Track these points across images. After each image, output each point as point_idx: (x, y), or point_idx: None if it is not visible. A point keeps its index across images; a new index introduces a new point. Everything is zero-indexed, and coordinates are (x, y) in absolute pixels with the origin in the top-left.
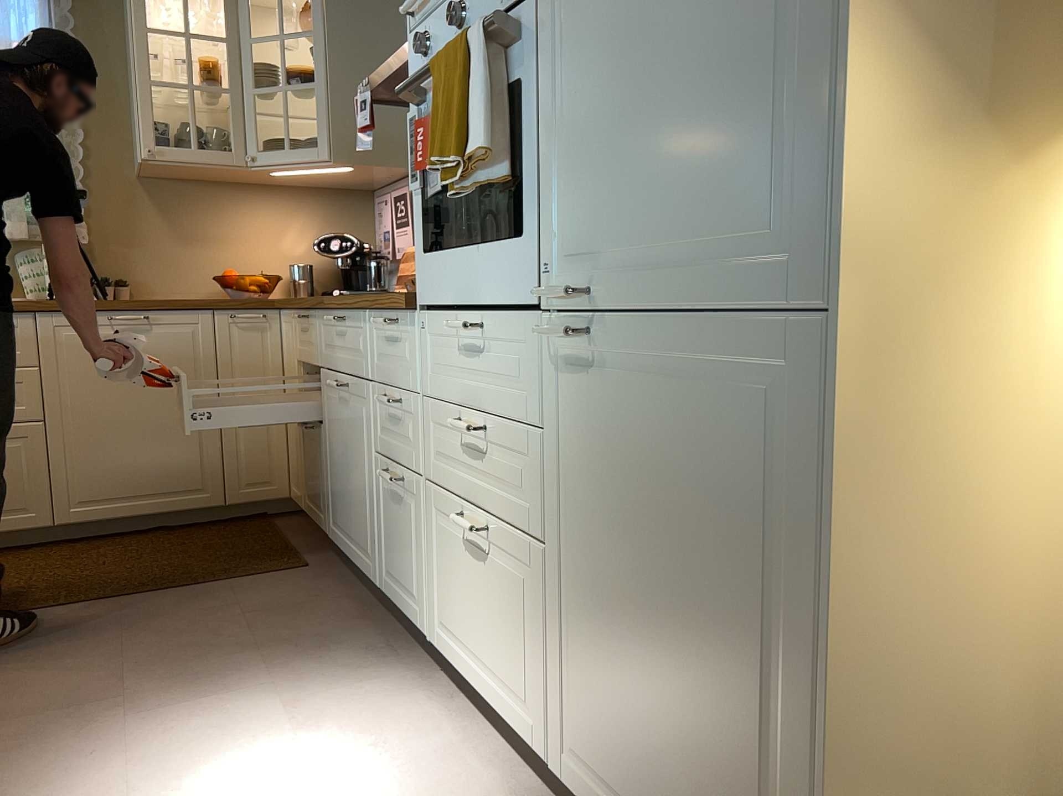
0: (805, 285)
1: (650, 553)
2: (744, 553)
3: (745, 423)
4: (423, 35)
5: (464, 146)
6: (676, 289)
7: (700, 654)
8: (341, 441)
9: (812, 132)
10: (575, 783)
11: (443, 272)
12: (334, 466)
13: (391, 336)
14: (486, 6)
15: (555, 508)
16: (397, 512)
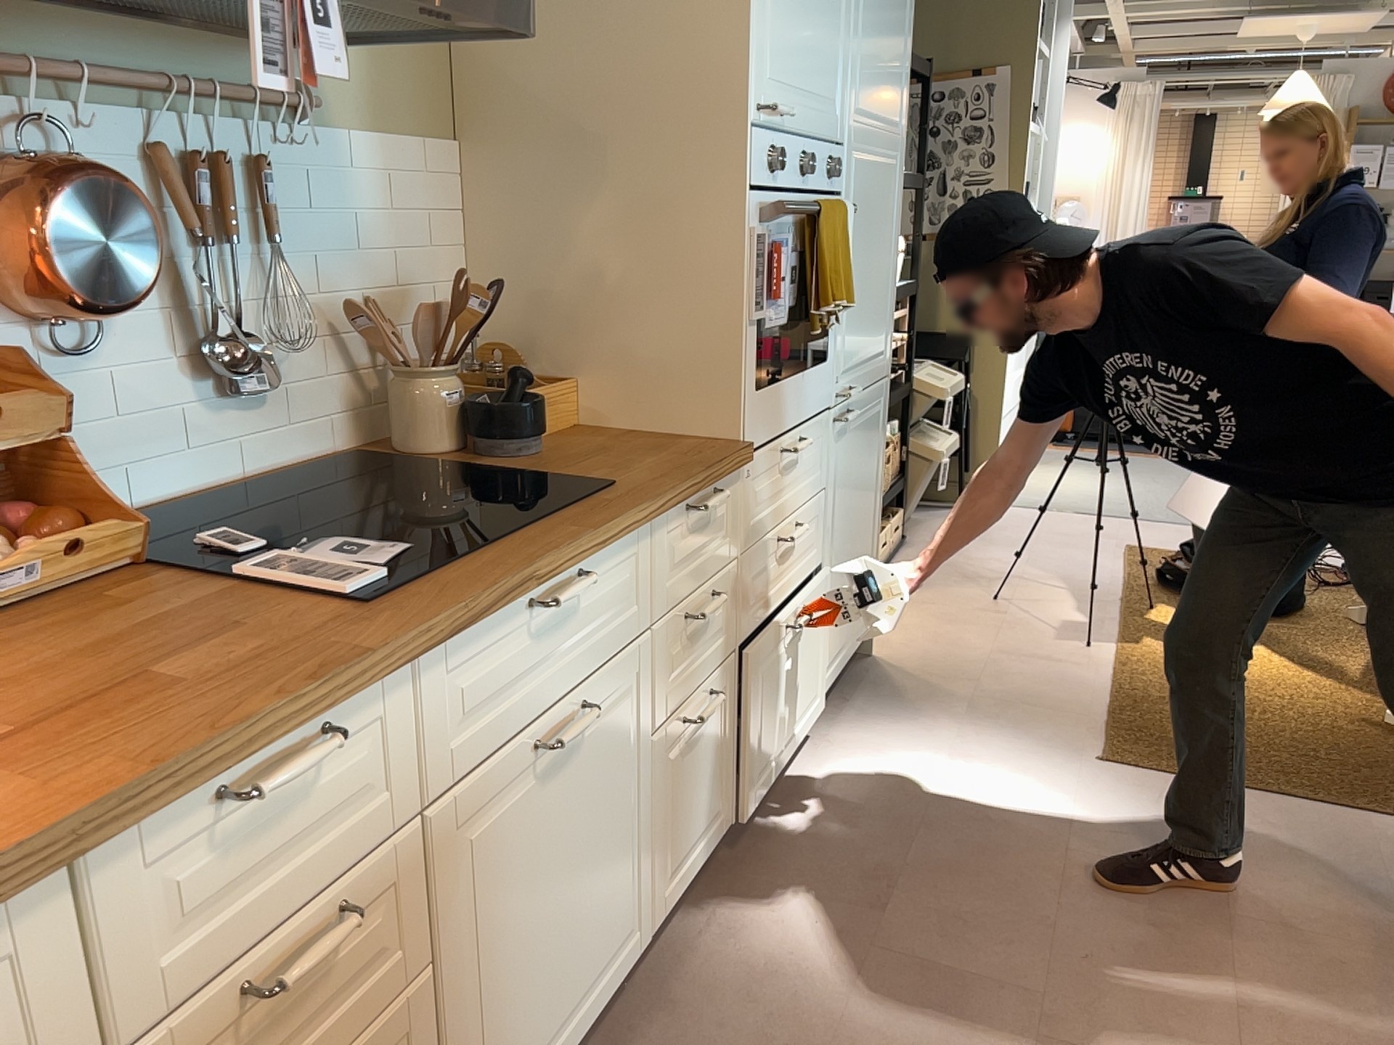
0: (886, 366)
1: (855, 506)
2: (872, 474)
3: (876, 423)
4: (785, 155)
5: (847, 295)
6: (868, 376)
7: (862, 531)
8: (538, 868)
9: (889, 314)
10: (825, 684)
11: (773, 404)
12: (502, 973)
13: (695, 522)
14: (818, 175)
15: (826, 532)
16: (692, 755)
